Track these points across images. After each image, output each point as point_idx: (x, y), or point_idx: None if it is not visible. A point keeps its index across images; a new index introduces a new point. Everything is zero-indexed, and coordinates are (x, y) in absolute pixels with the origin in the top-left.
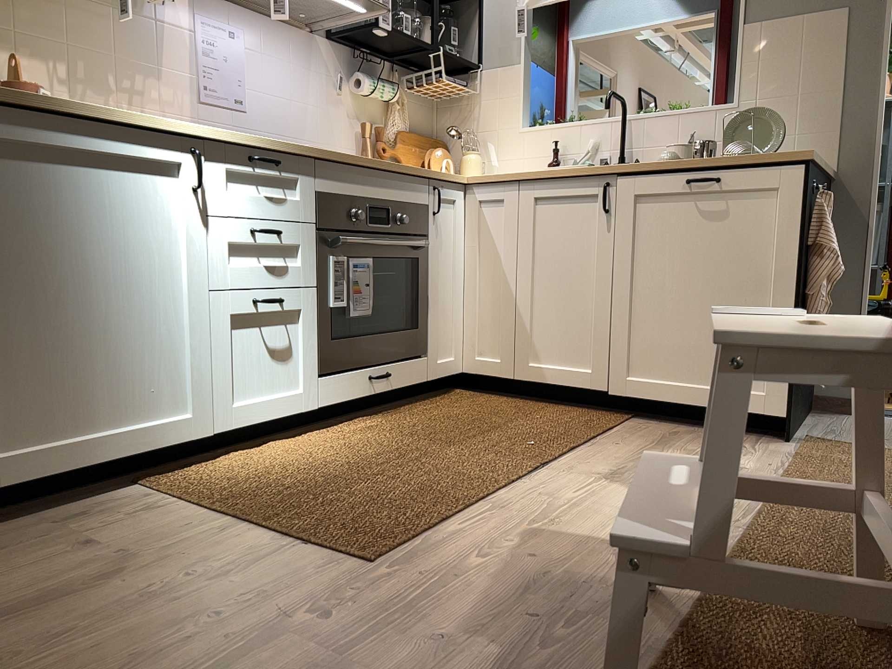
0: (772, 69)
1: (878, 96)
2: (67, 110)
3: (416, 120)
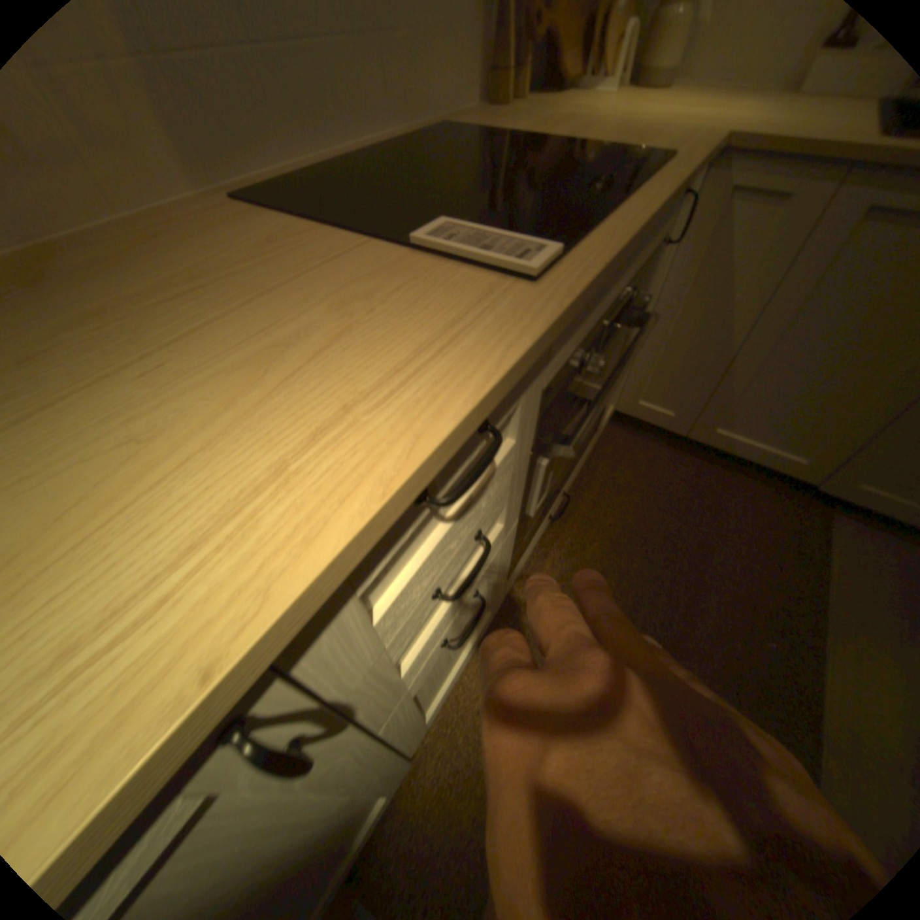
0: None
1: None
2: None
3: None
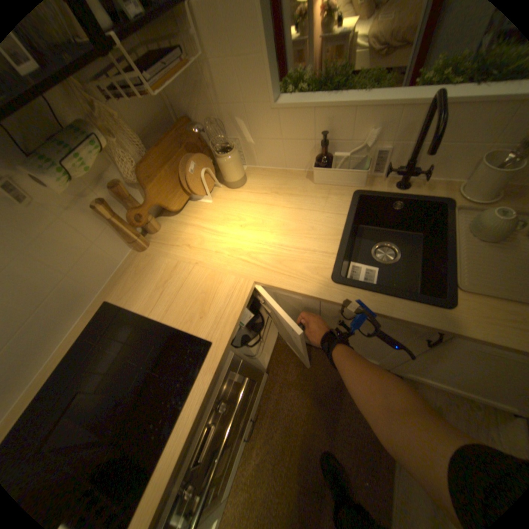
0: None
1: None
2: None
3: (138, 108)
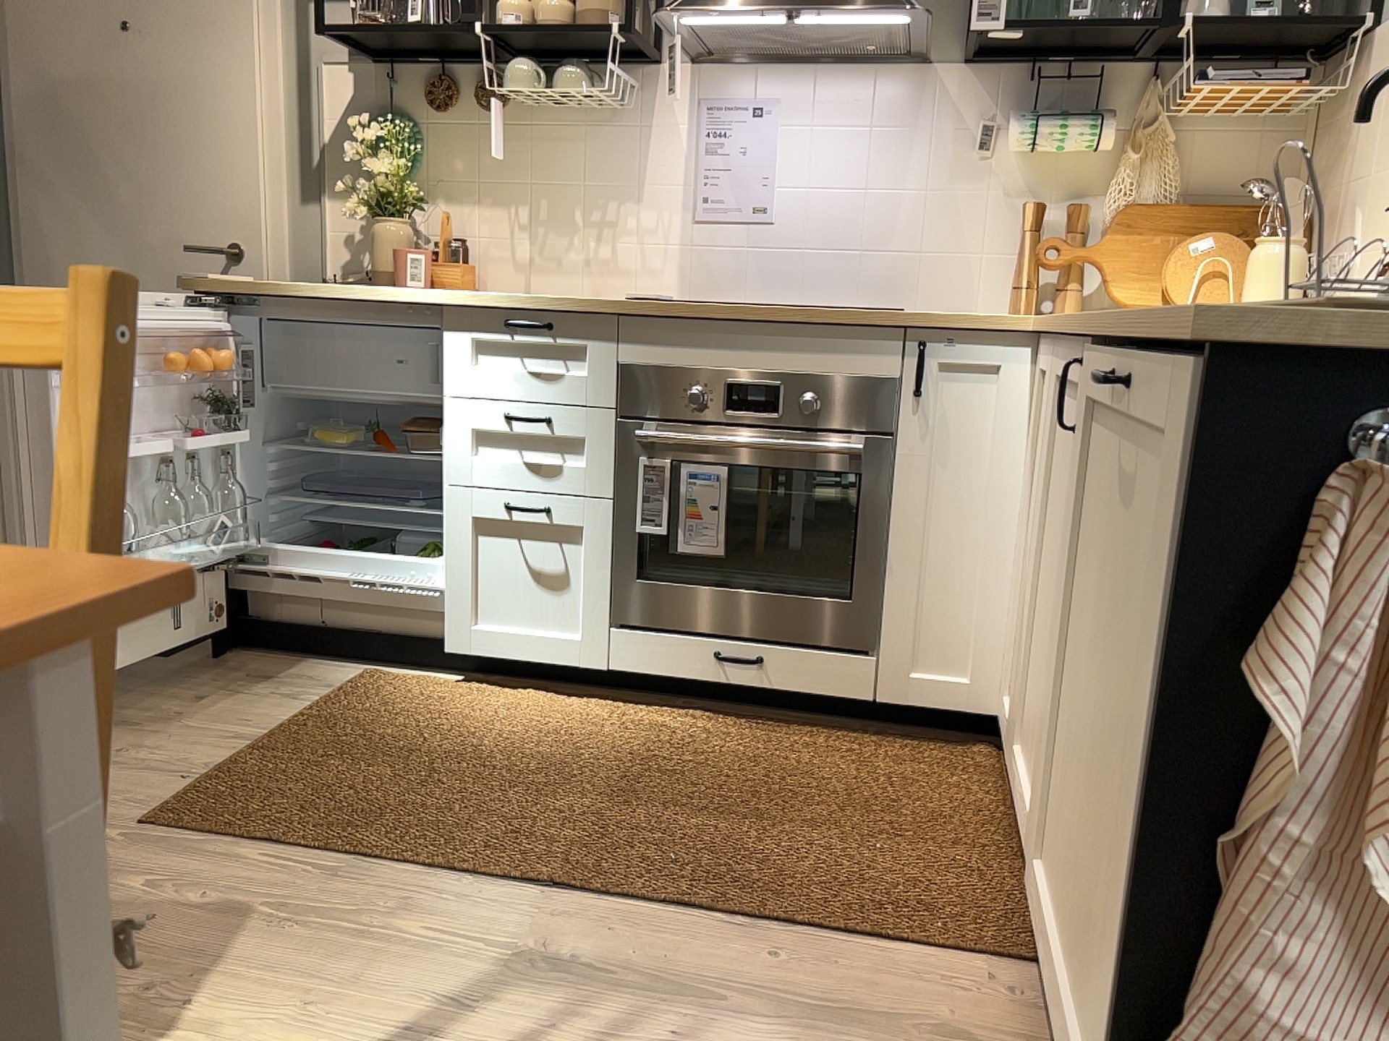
0: None
1: None
2: (290, 293)
3: (1228, 170)
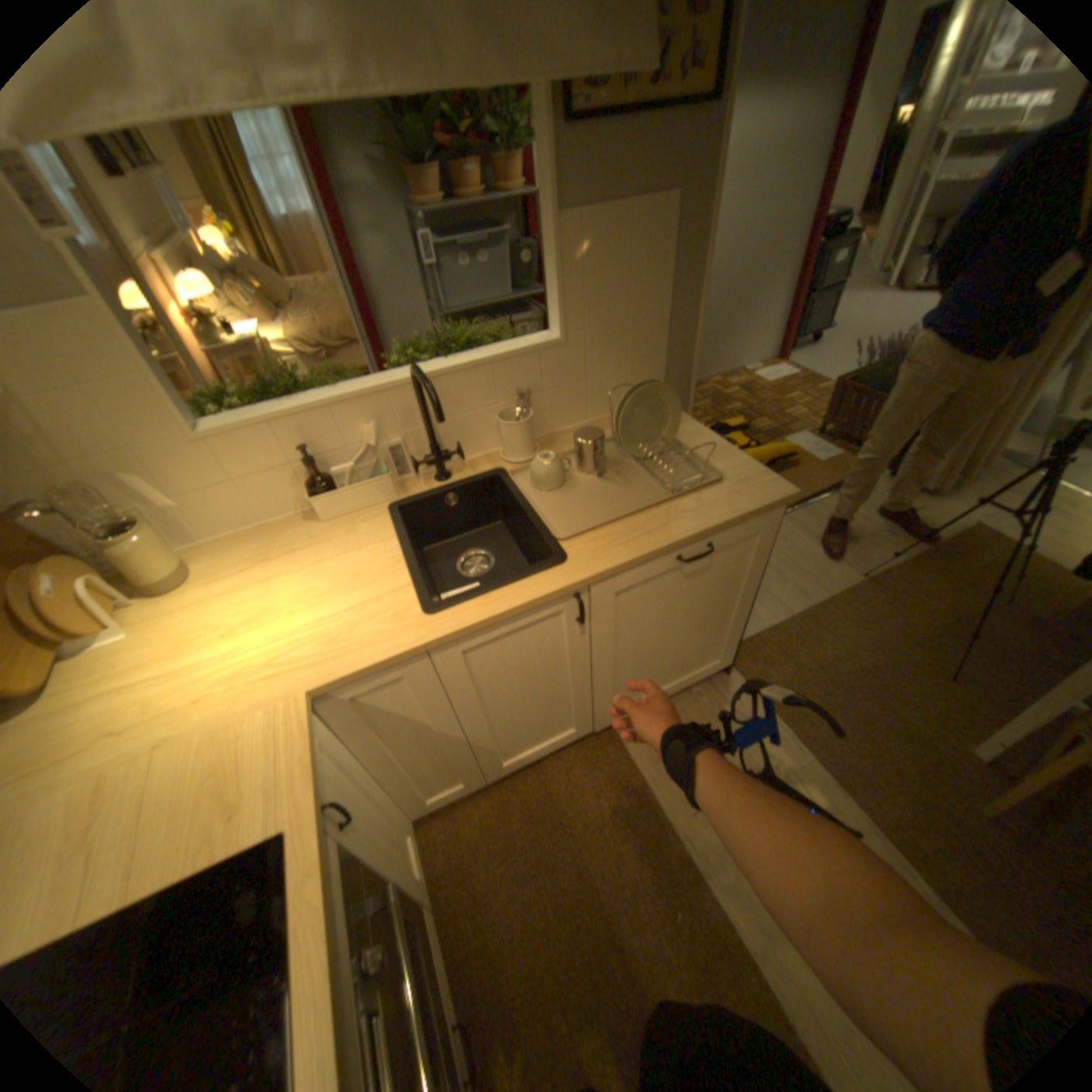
0: (602, 280)
1: (702, 309)
2: None
3: None
